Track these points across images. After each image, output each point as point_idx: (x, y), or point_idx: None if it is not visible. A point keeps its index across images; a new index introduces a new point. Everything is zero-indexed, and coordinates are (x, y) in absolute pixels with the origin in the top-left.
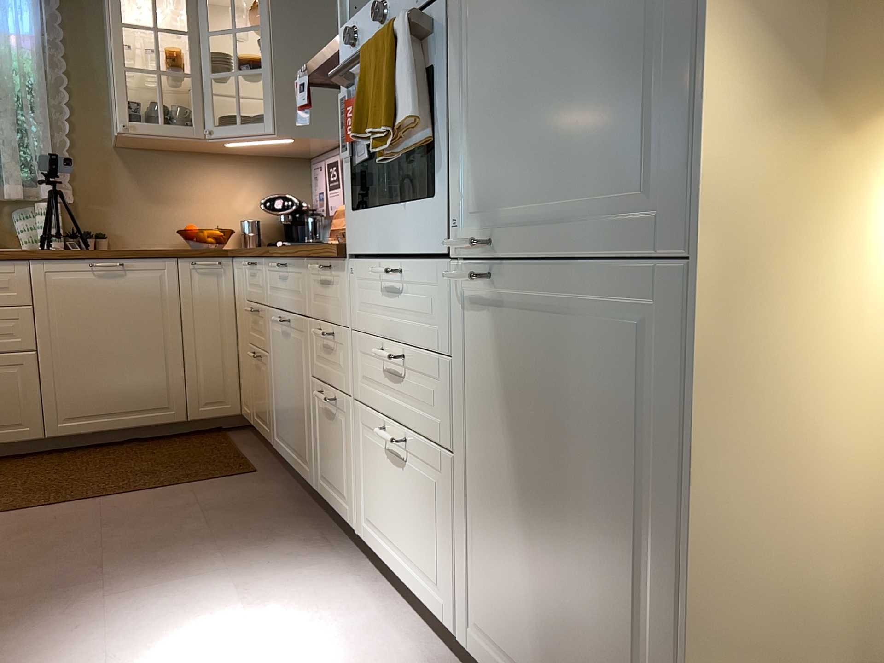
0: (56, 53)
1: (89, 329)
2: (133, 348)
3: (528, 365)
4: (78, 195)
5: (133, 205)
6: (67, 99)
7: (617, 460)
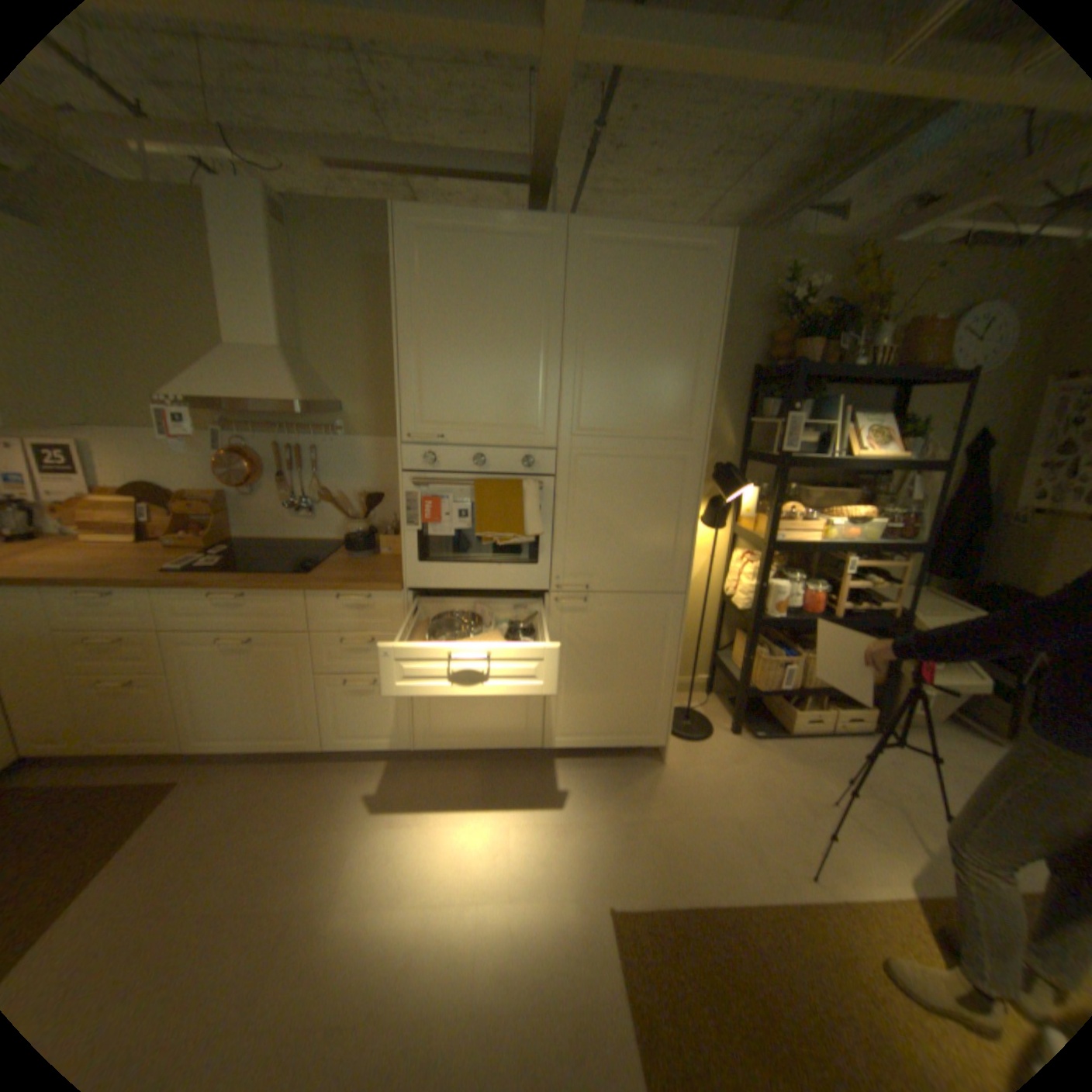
0: None
1: None
2: None
3: (602, 628)
4: None
5: None
6: None
7: (647, 648)
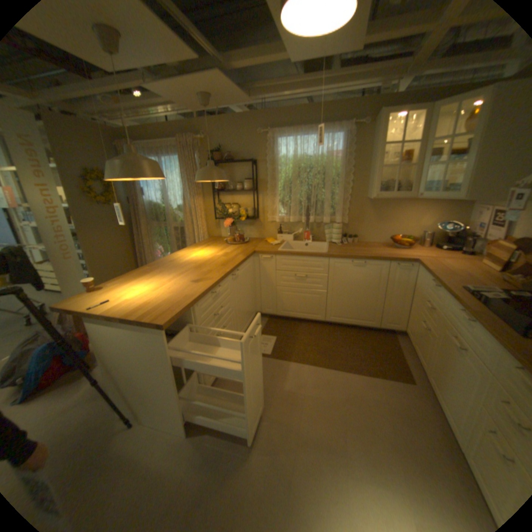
0: (351, 157)
1: (347, 286)
2: (364, 296)
3: None
4: (349, 218)
5: (371, 223)
6: (352, 179)
7: None
